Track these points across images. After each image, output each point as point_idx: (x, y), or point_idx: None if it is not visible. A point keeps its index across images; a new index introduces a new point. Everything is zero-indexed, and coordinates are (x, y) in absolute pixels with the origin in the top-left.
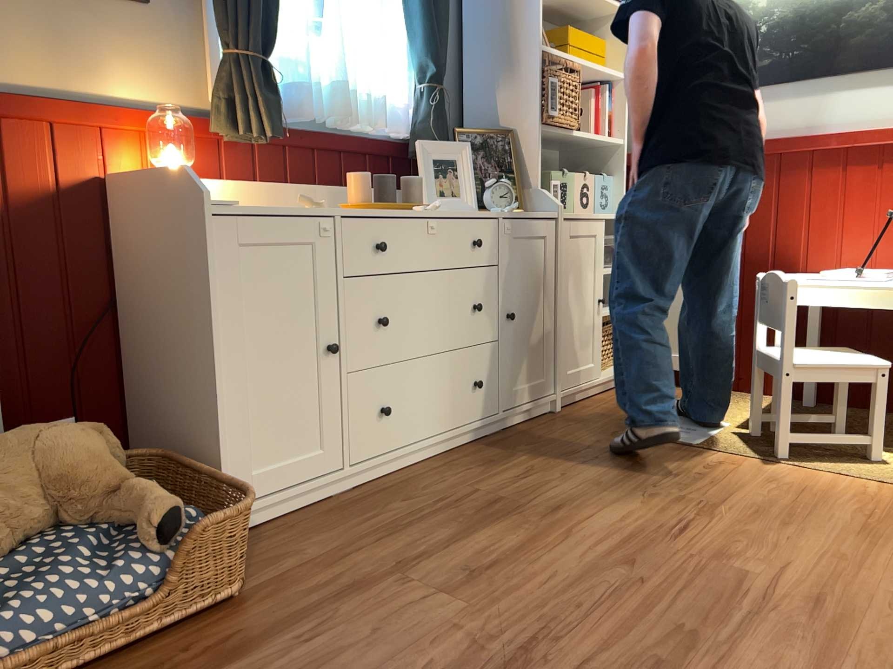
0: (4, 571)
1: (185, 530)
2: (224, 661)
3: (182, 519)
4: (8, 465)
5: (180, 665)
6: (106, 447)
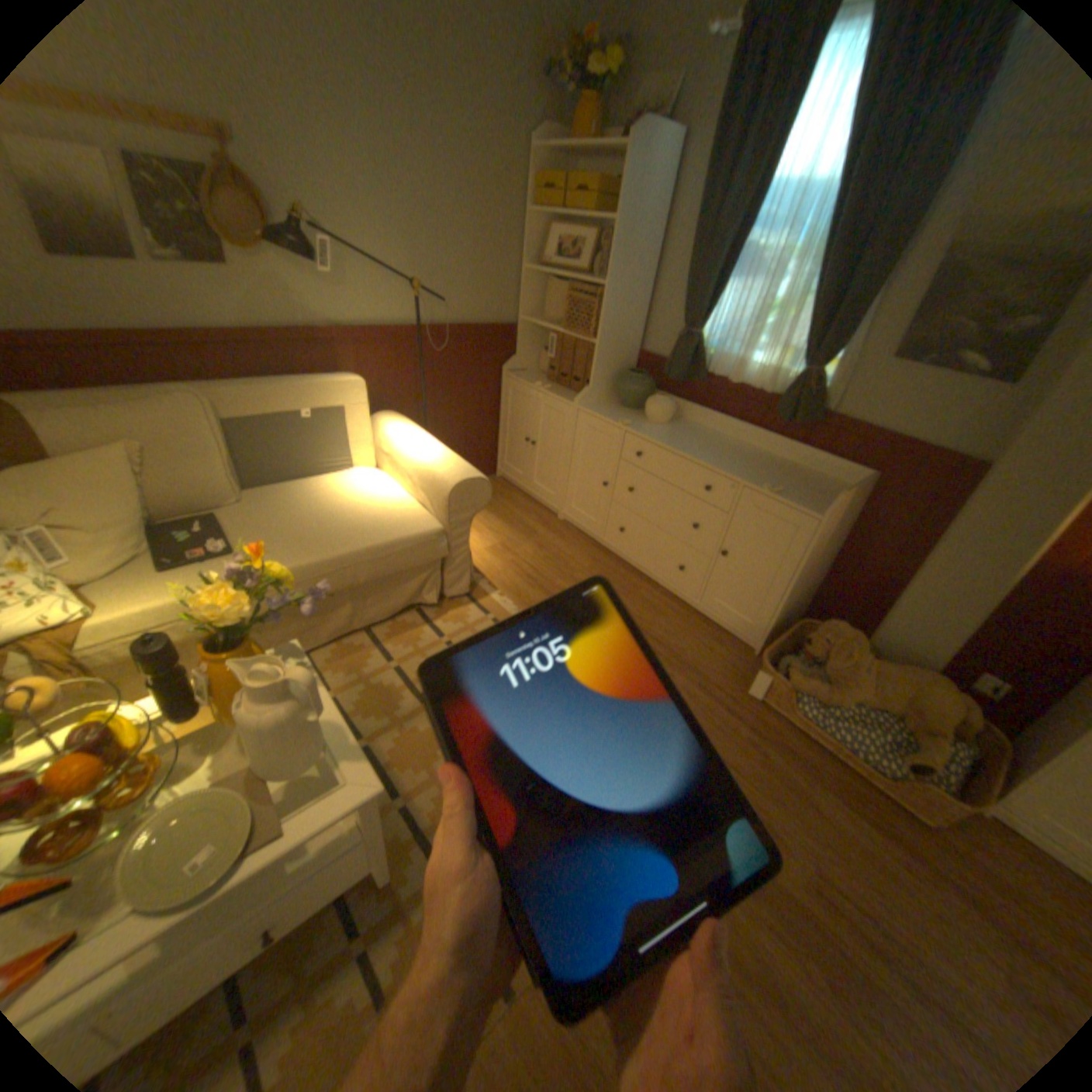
0: (864, 715)
1: (936, 783)
2: (878, 830)
3: (941, 779)
4: (907, 686)
5: (867, 809)
6: (961, 720)
